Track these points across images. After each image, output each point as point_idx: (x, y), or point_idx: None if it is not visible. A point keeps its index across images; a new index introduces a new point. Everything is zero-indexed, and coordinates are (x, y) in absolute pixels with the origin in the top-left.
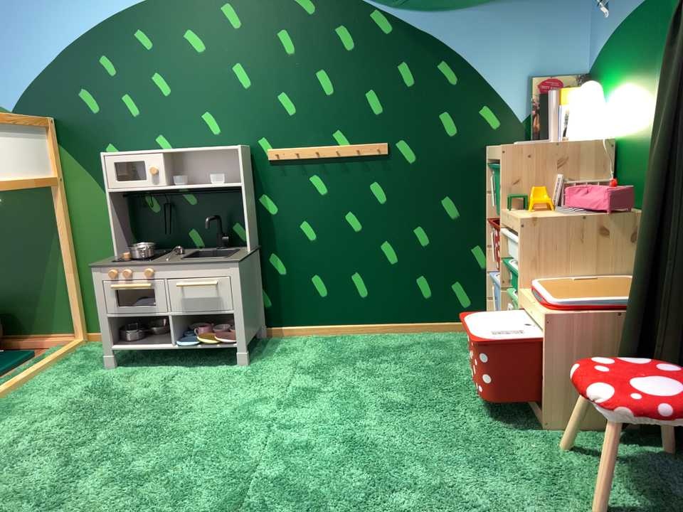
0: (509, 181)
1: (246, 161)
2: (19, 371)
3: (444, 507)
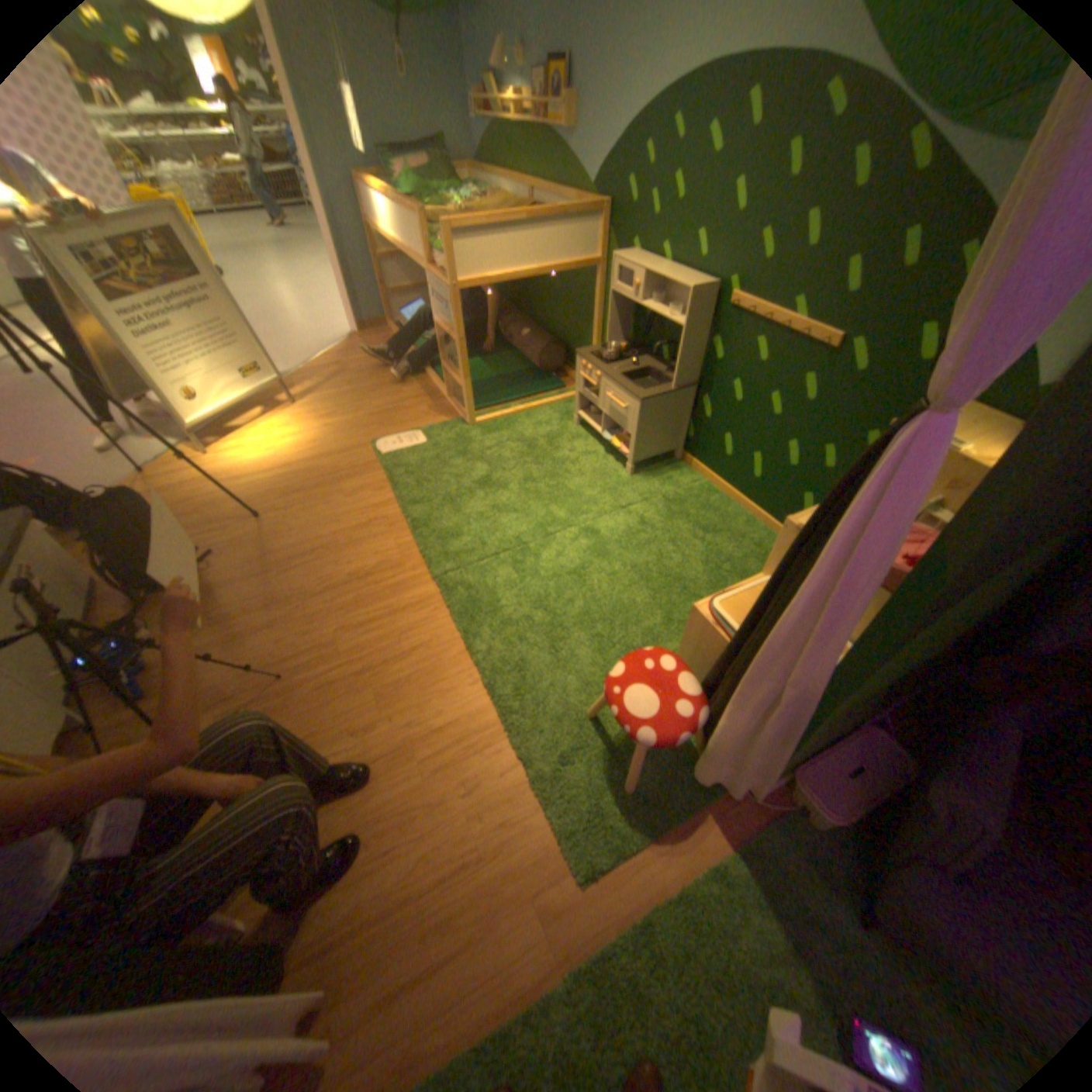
0: None
1: (706, 301)
2: (544, 399)
3: (547, 635)
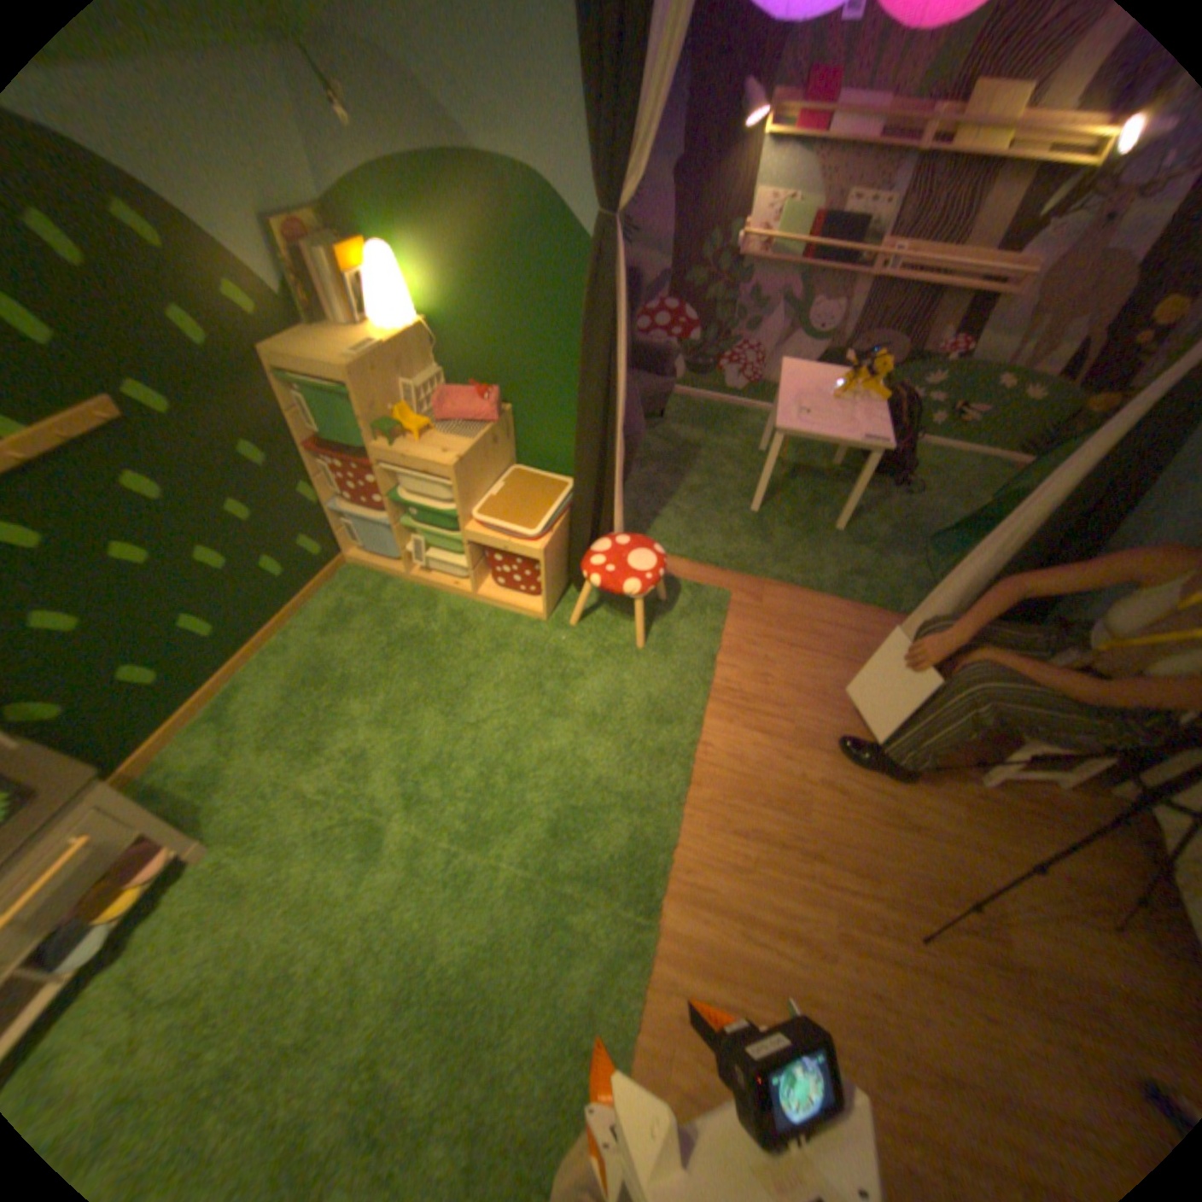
0: (366, 410)
1: None
2: None
3: (603, 725)
